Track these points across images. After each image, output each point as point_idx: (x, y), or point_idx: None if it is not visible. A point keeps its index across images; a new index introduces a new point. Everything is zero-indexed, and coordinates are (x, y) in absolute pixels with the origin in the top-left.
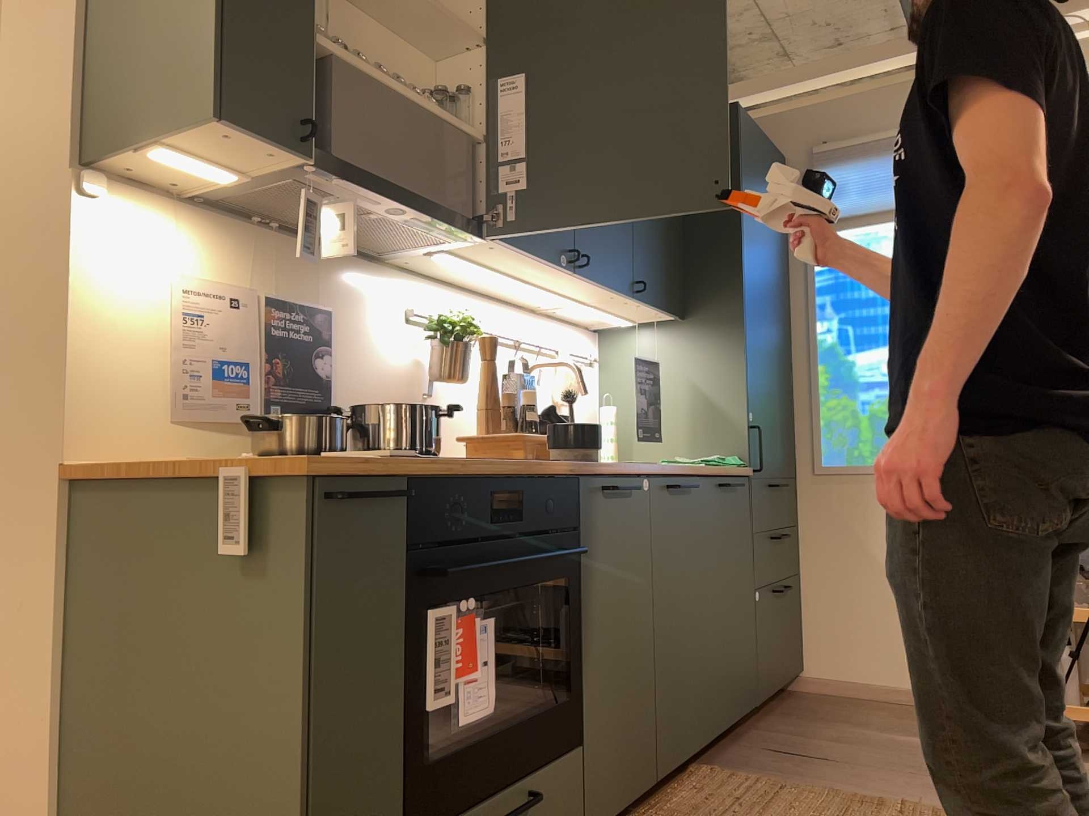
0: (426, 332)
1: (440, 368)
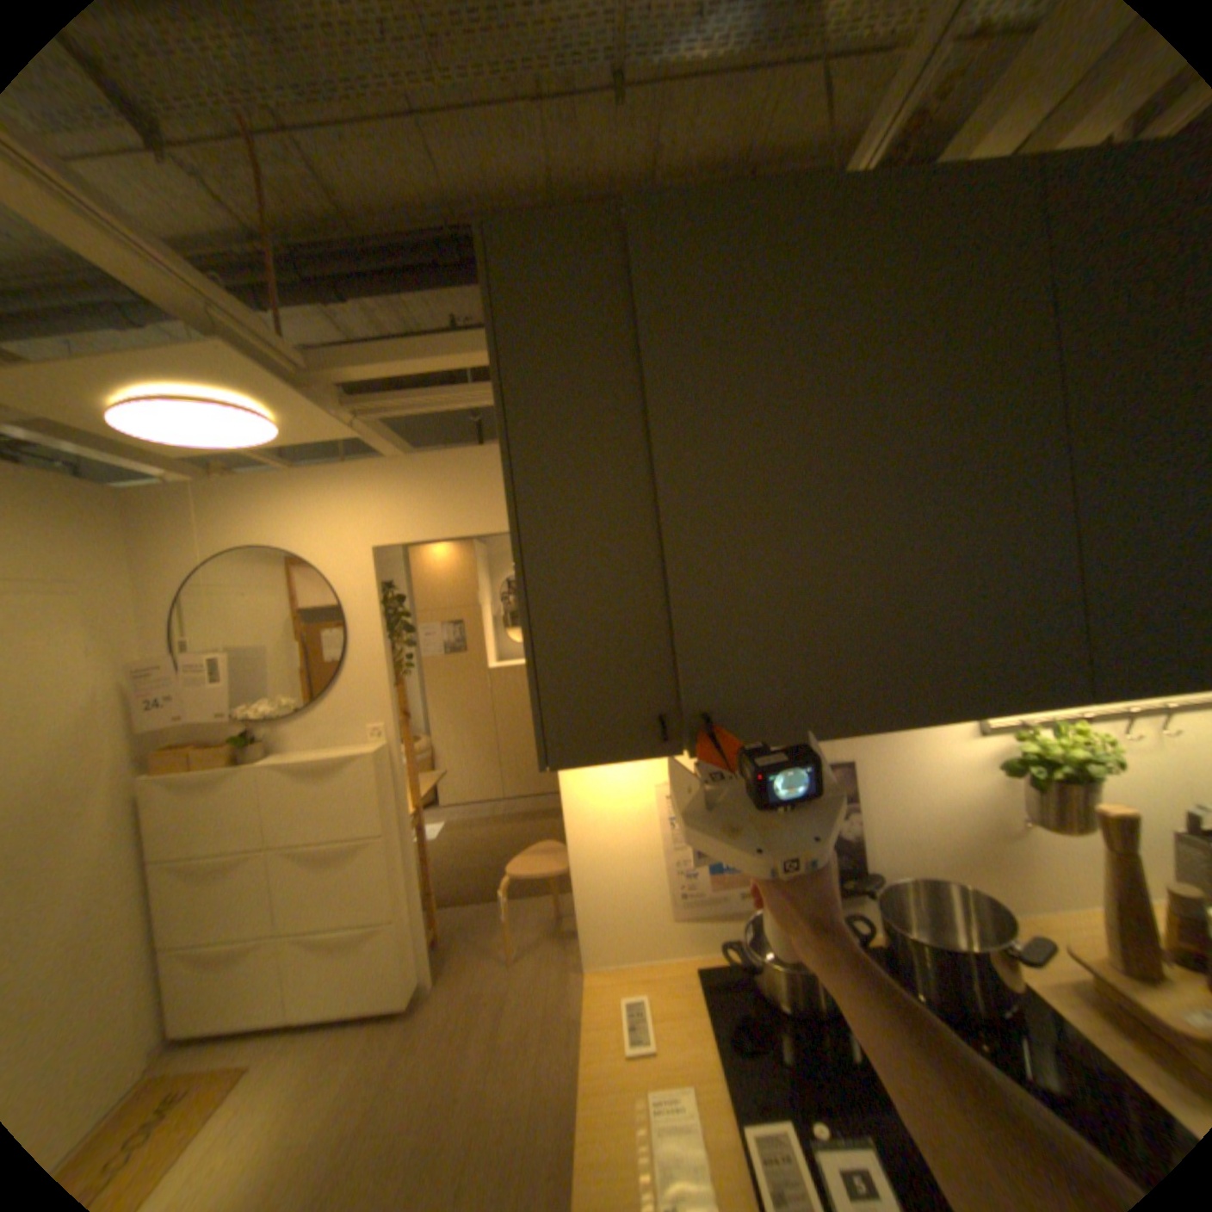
0: (1010, 764)
1: (1043, 808)
